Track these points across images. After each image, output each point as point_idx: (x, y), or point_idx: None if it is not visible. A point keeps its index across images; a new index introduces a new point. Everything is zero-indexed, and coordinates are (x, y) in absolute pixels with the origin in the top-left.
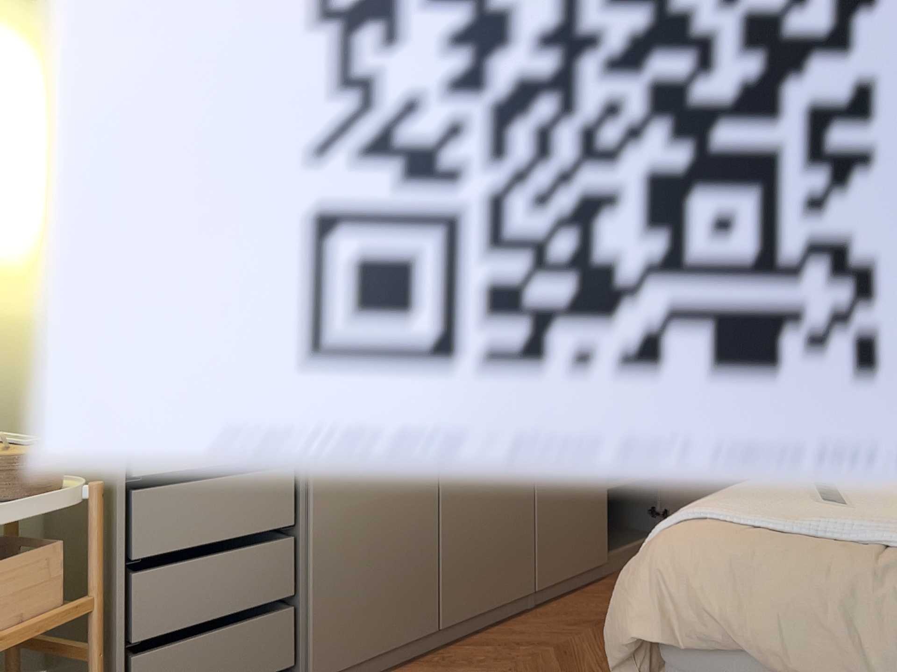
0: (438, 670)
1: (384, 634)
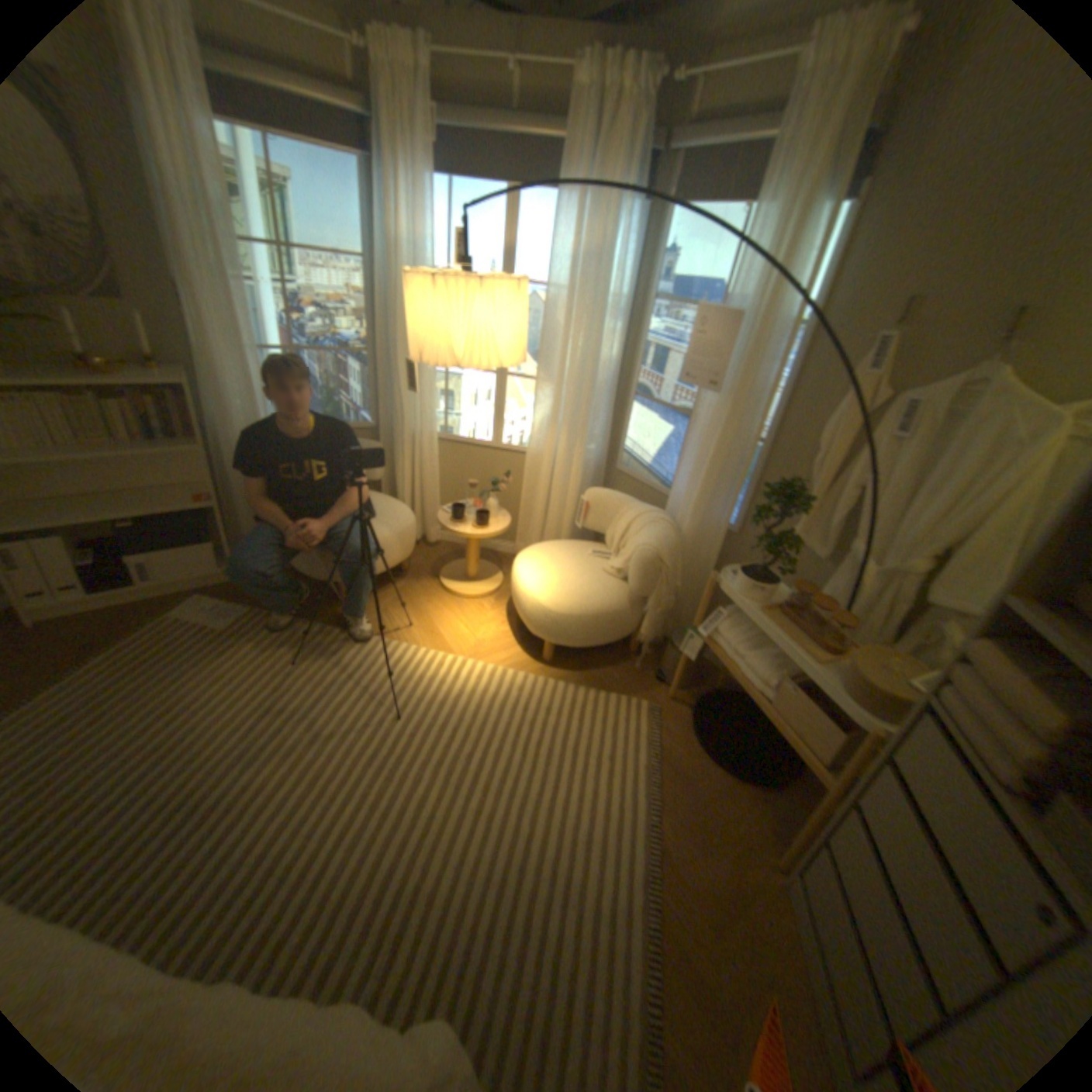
0: None
1: None
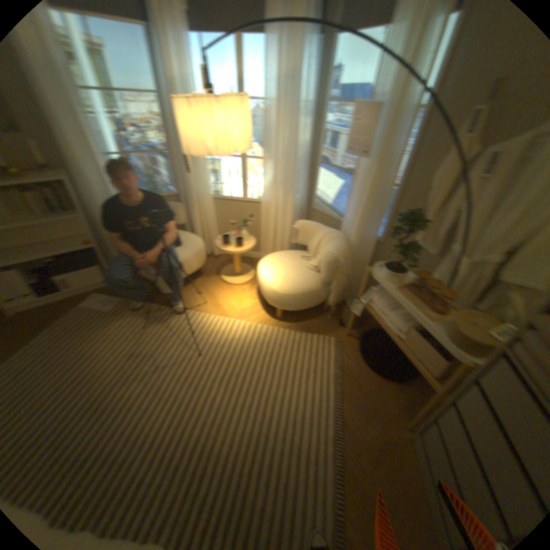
0: None
1: None
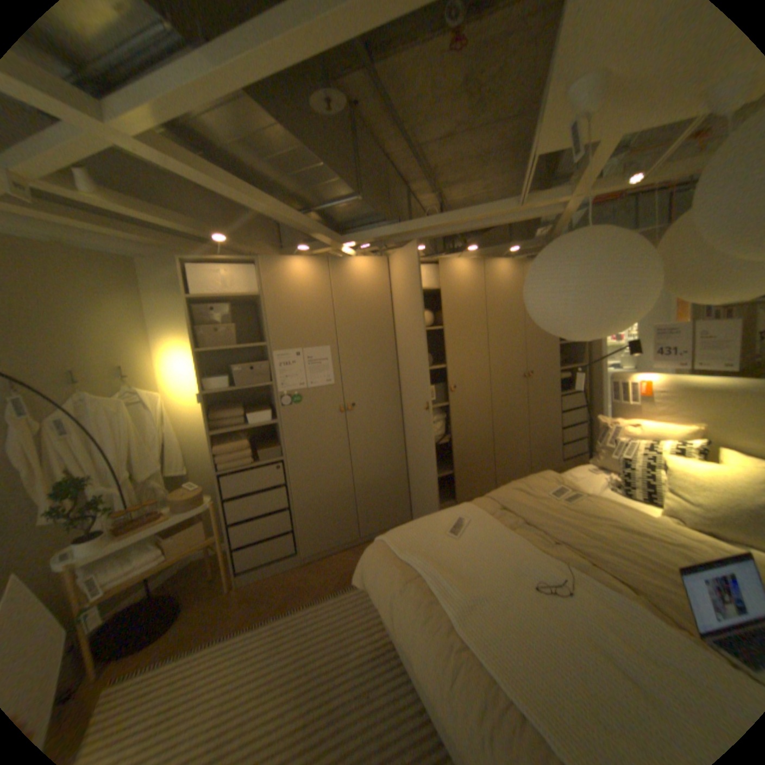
0: (355, 555)
1: (333, 542)
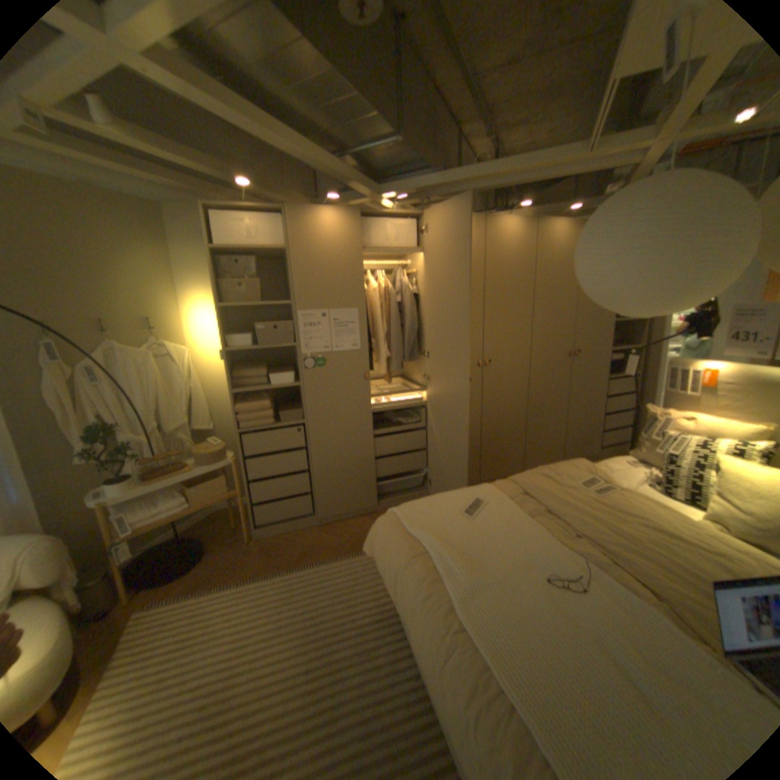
0: (371, 522)
1: (350, 507)
